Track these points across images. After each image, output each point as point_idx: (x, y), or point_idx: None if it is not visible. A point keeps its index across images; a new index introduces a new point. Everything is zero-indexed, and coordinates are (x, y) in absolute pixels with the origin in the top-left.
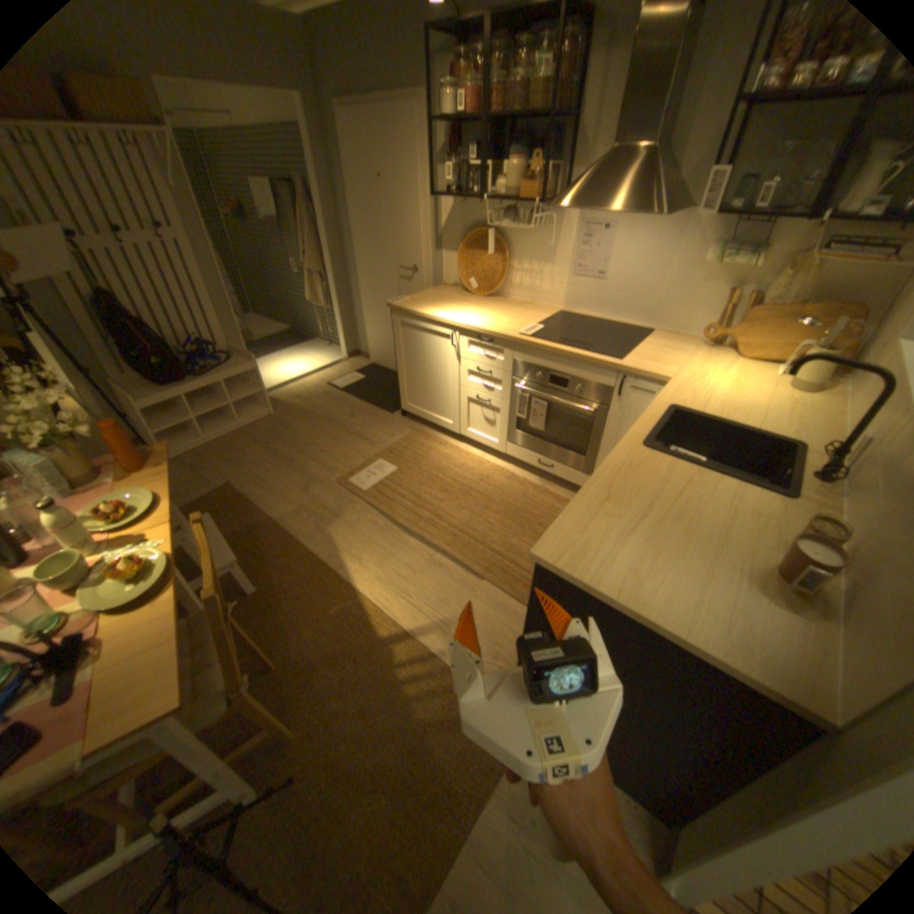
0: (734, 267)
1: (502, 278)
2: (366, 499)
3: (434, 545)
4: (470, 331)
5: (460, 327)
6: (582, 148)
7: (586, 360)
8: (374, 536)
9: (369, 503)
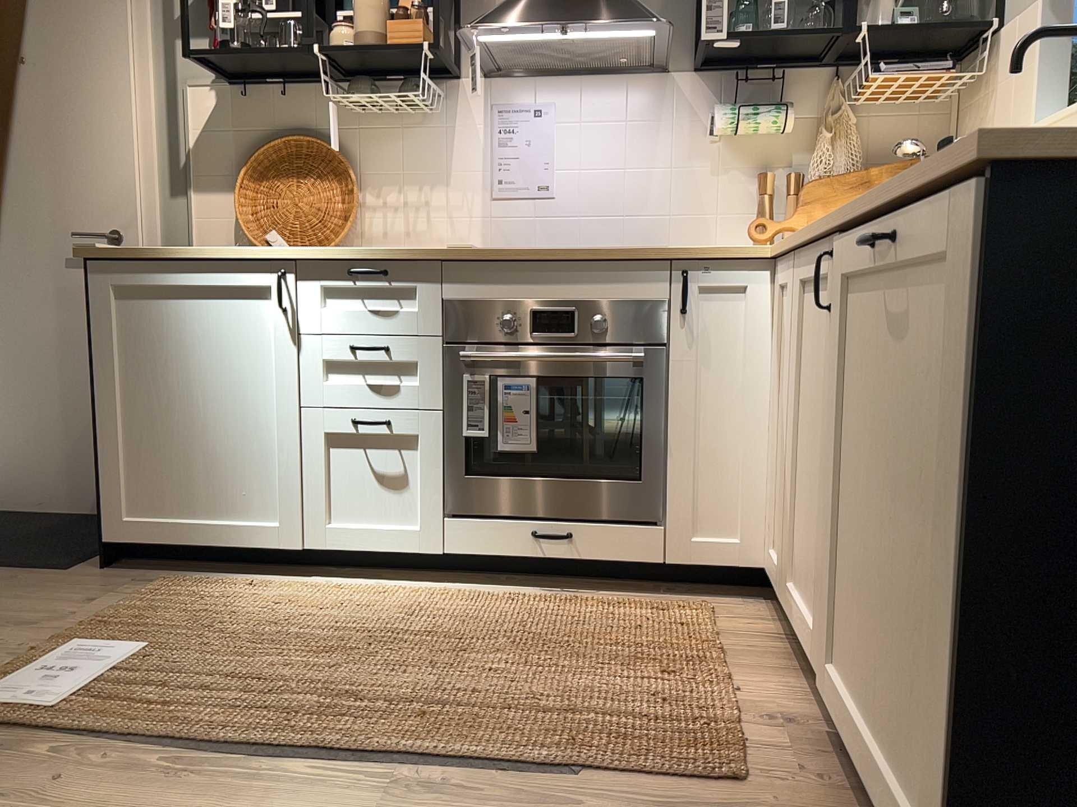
0: (748, 147)
1: (345, 220)
2: (67, 729)
3: (386, 757)
4: (328, 261)
5: (303, 255)
6: (471, 3)
7: (608, 254)
8: (150, 803)
9: (88, 734)
